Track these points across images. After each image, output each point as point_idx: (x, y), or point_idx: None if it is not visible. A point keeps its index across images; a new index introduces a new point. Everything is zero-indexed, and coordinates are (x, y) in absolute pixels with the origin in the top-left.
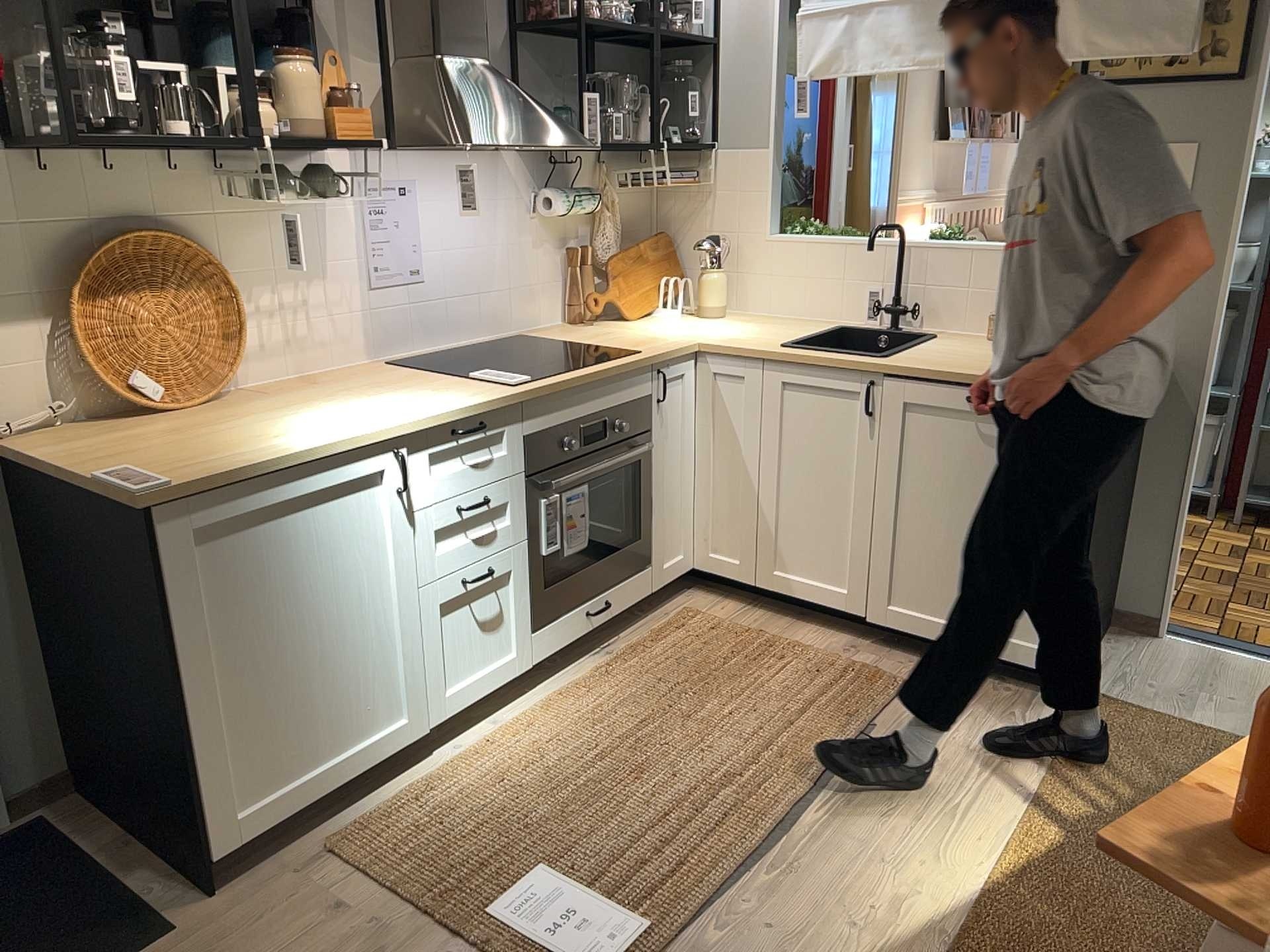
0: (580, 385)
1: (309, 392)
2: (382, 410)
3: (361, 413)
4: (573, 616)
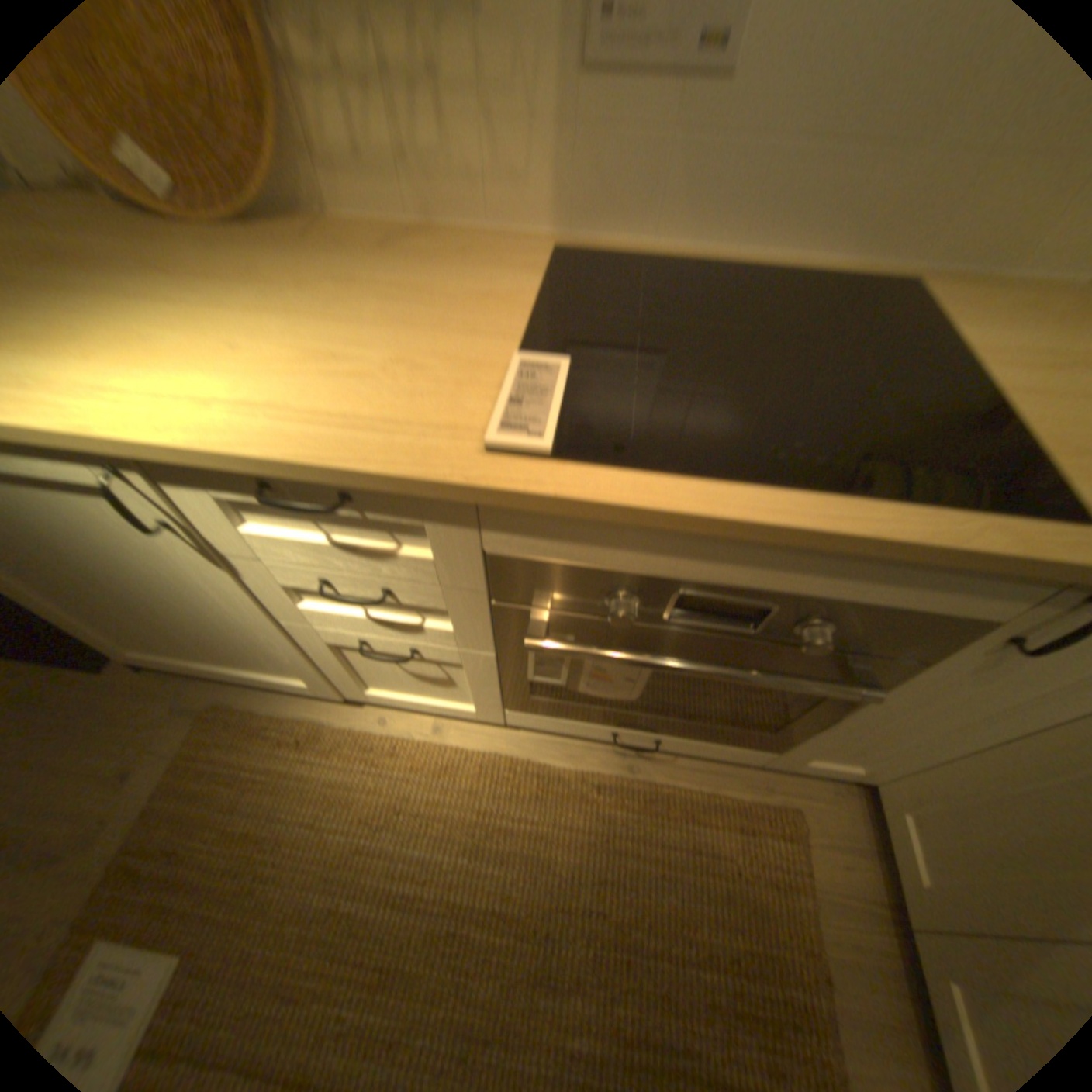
0: (707, 524)
1: (331, 245)
2: (201, 350)
3: (174, 338)
4: (585, 721)
